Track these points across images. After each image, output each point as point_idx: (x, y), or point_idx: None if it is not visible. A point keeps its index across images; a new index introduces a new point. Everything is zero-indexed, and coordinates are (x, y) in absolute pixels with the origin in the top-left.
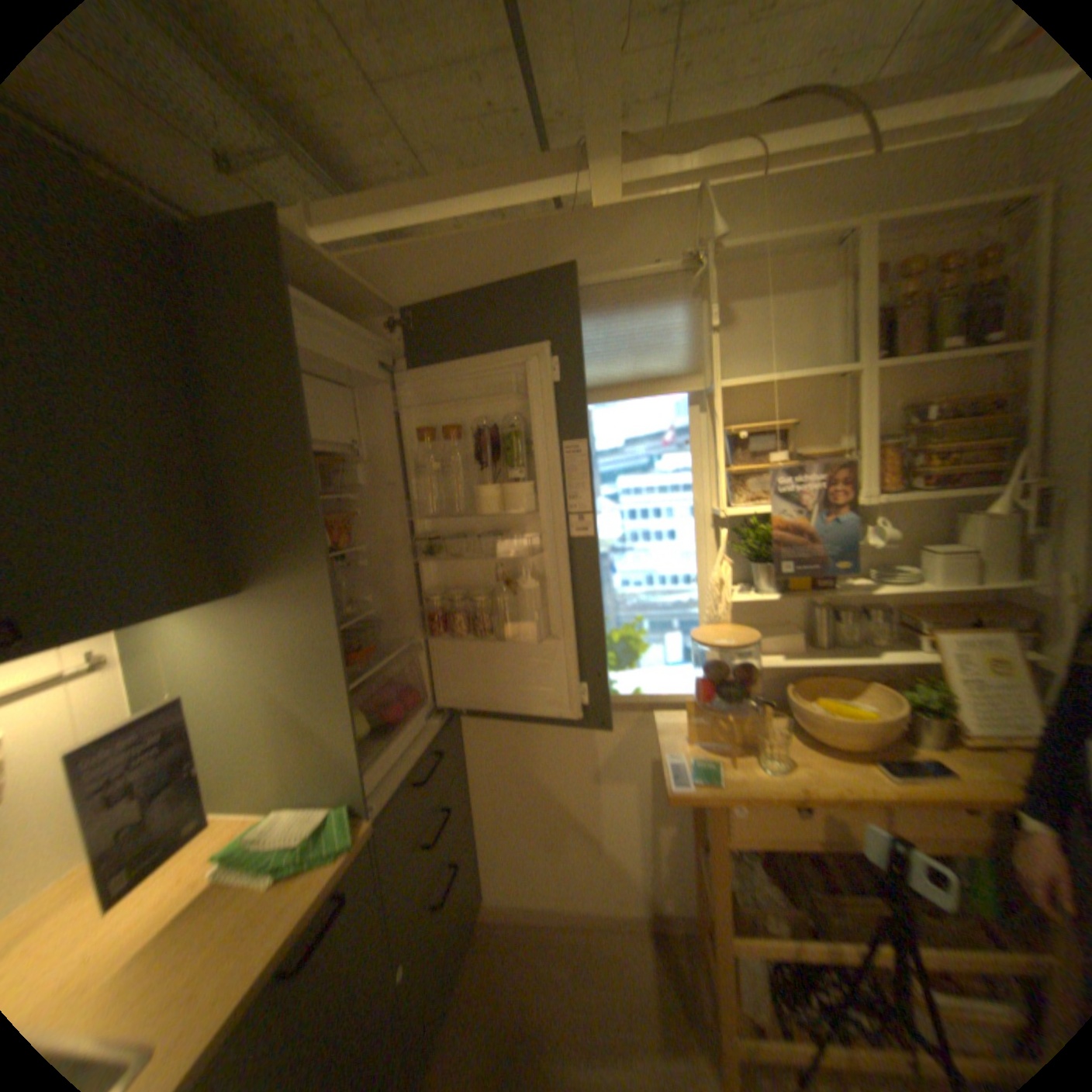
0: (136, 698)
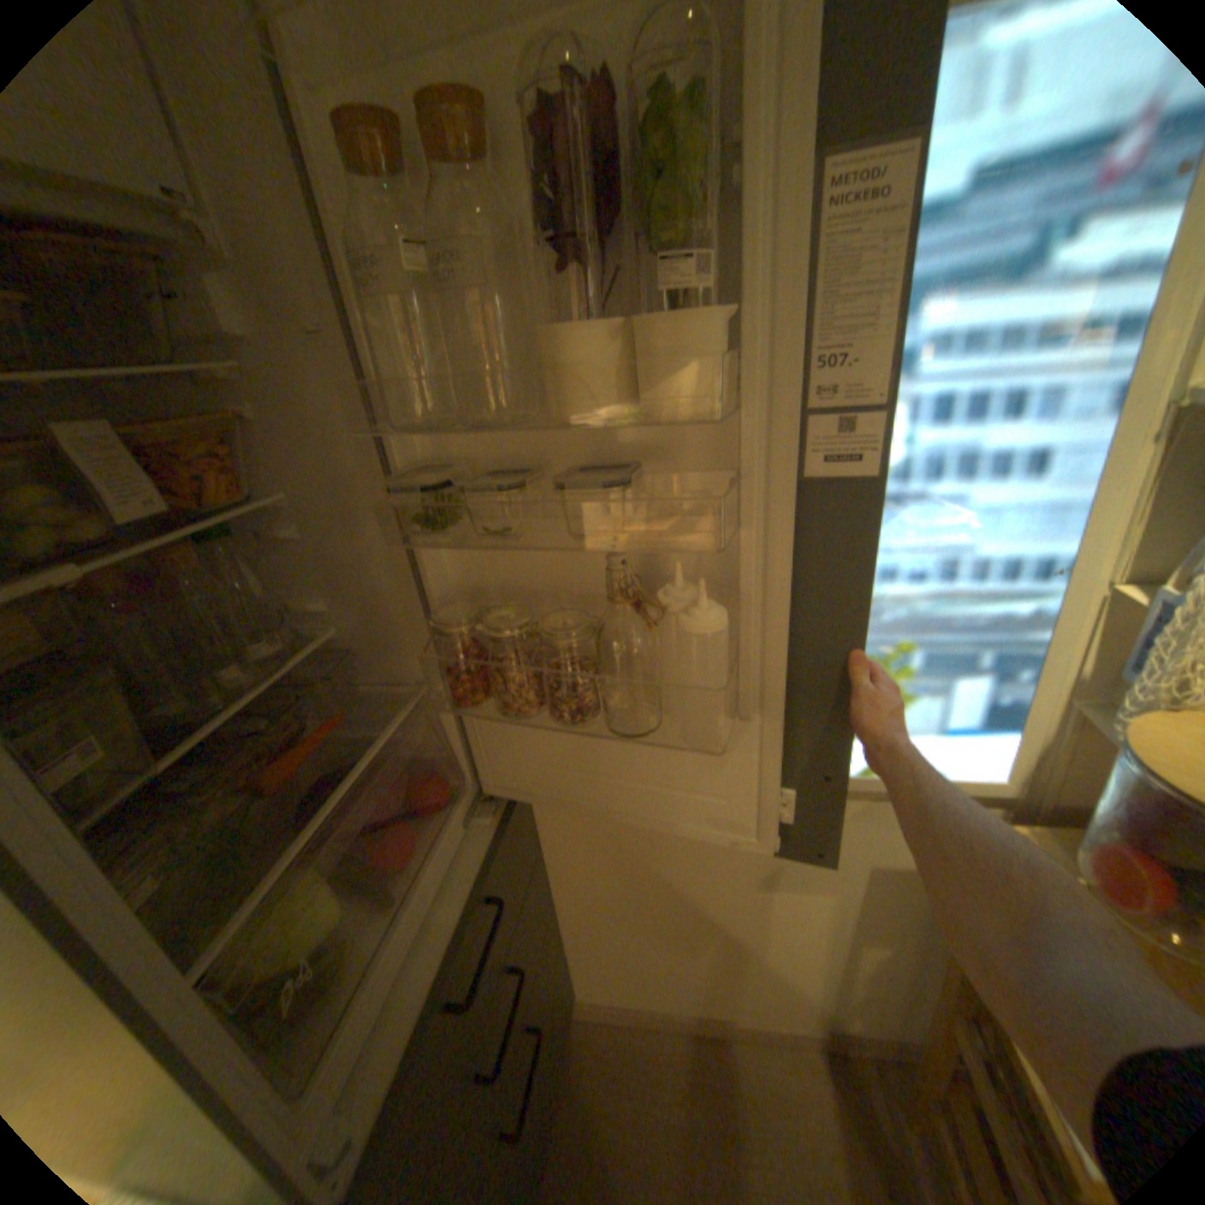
0: None
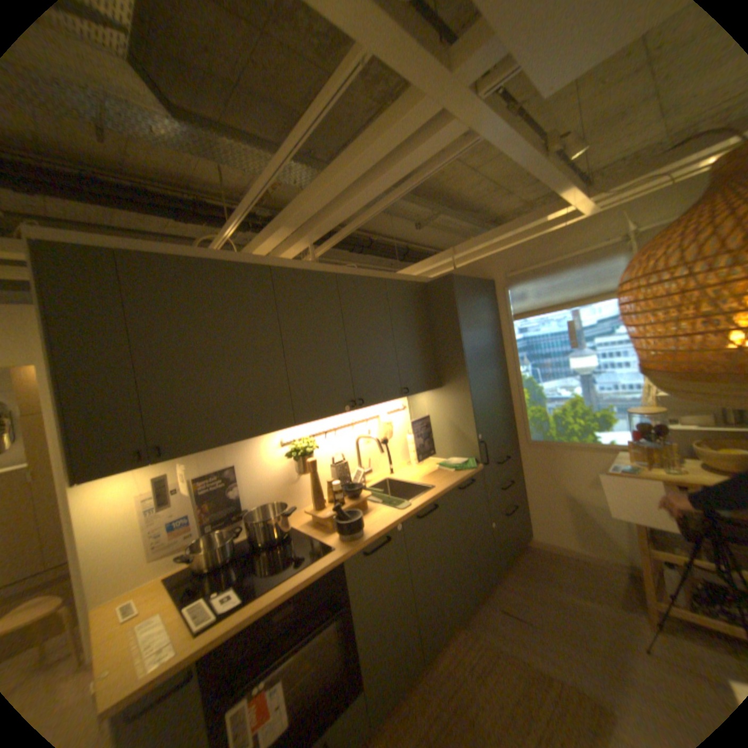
0: (418, 415)
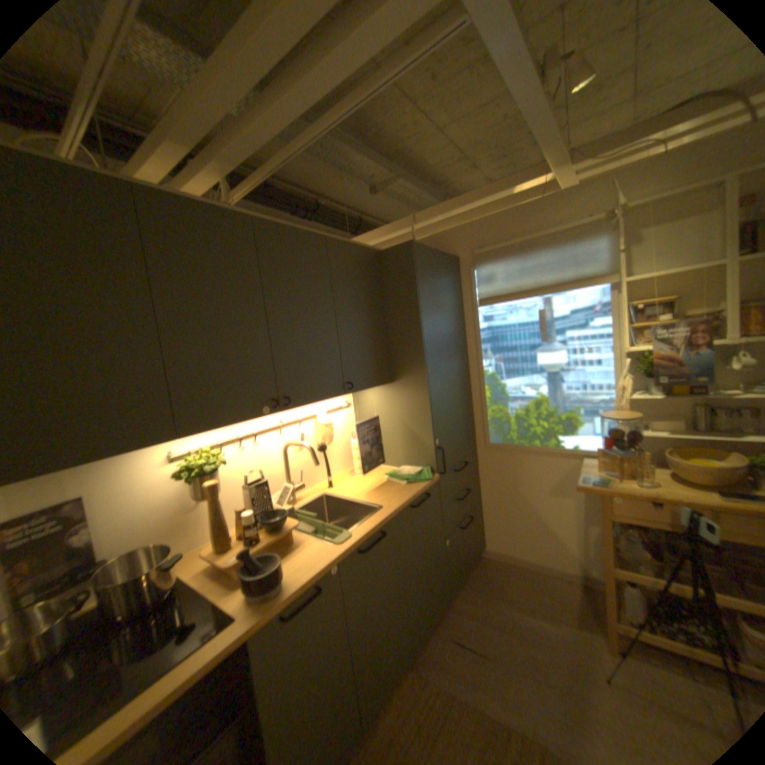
0: (365, 416)
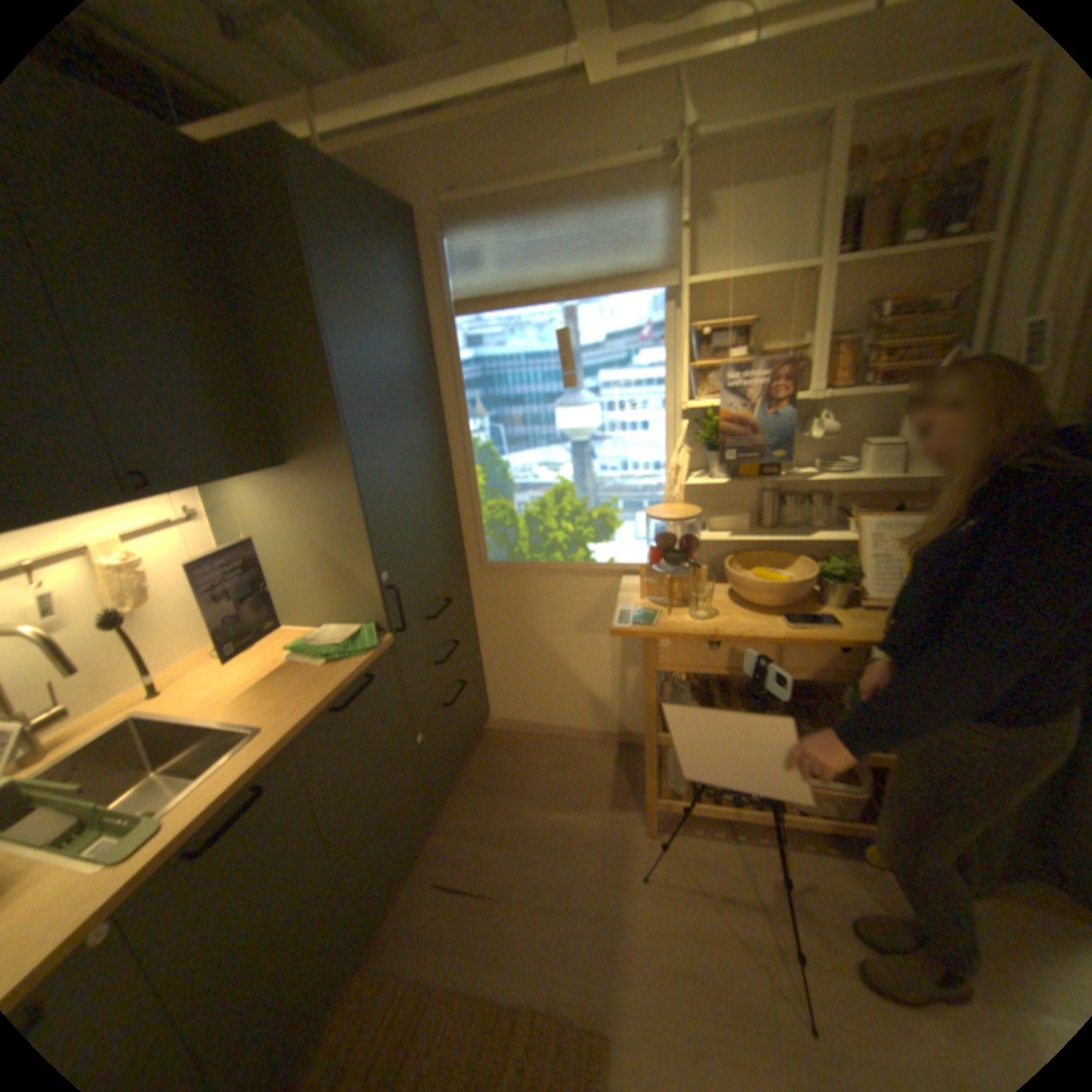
0: (220, 540)
